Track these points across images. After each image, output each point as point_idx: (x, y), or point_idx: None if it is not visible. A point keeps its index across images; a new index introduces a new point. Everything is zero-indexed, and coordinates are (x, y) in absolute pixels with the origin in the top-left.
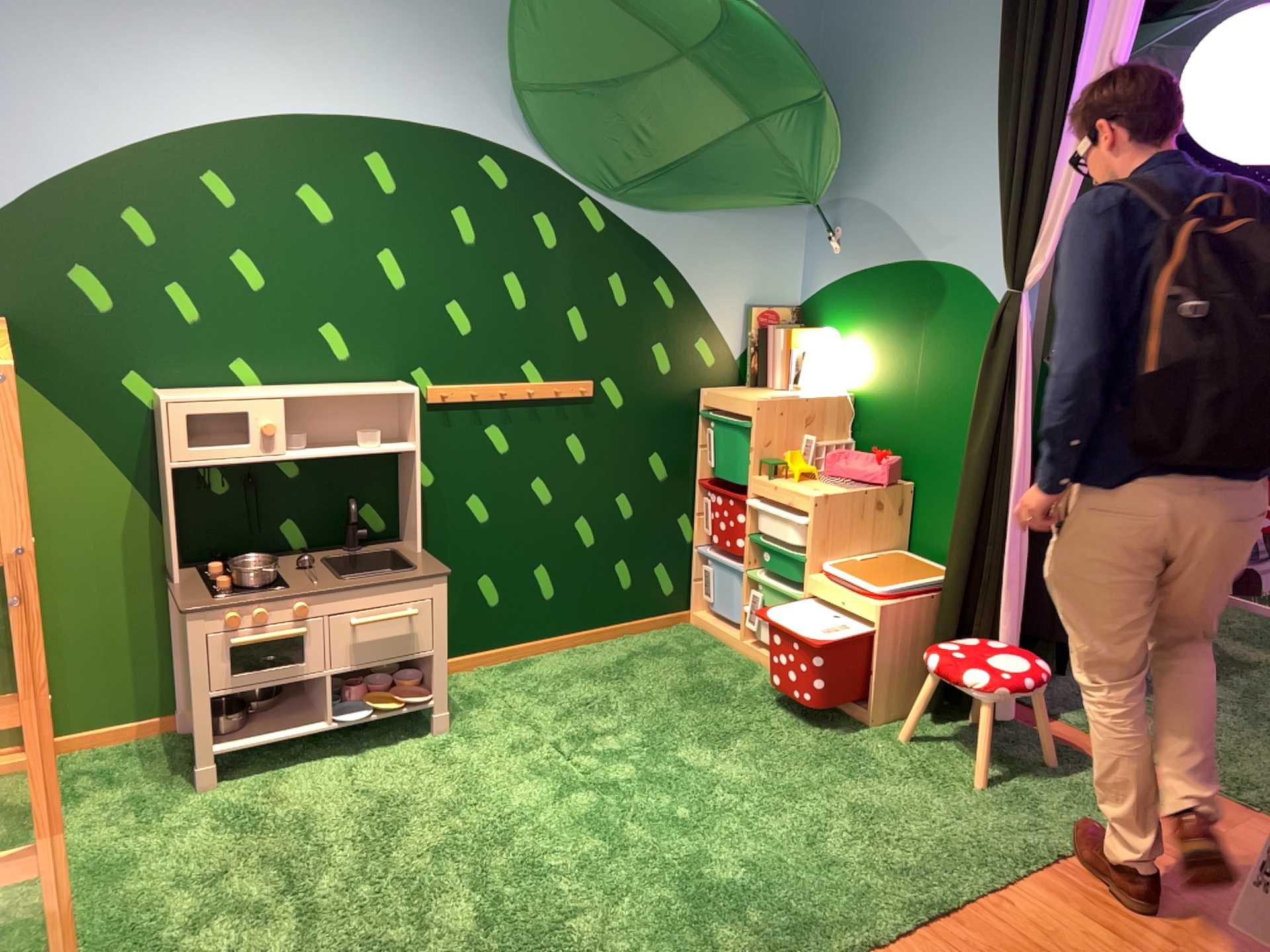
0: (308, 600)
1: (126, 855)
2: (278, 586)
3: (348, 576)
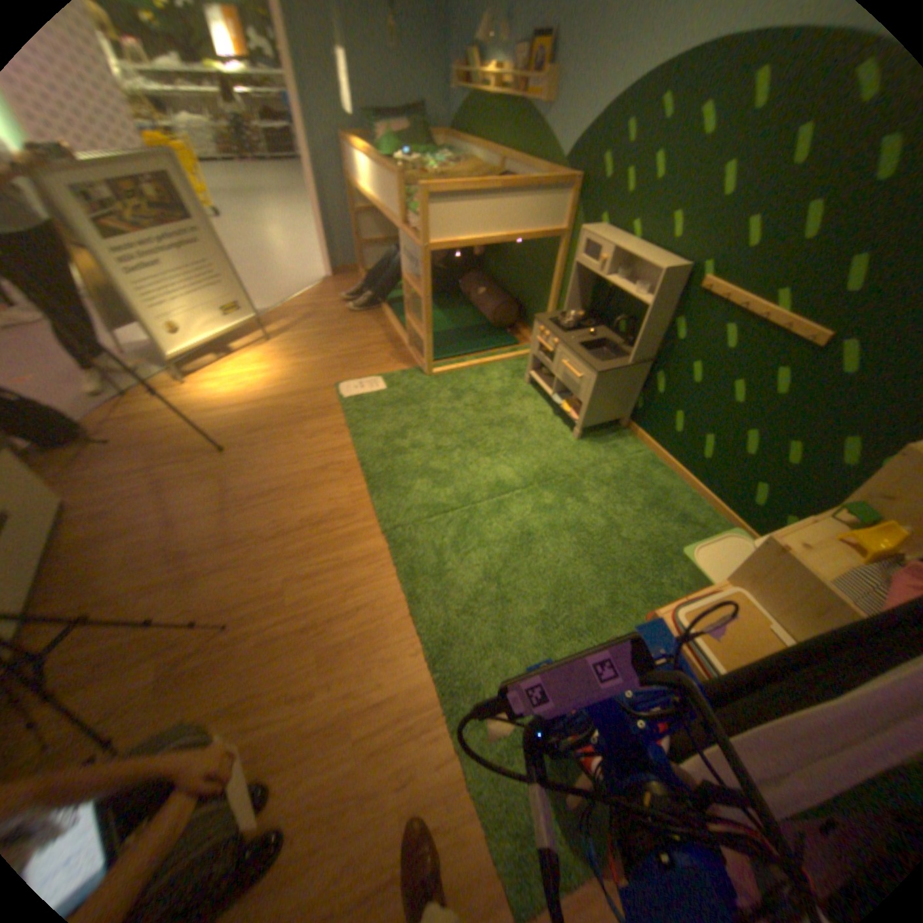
0: (556, 341)
1: (483, 374)
2: (562, 332)
3: (580, 346)
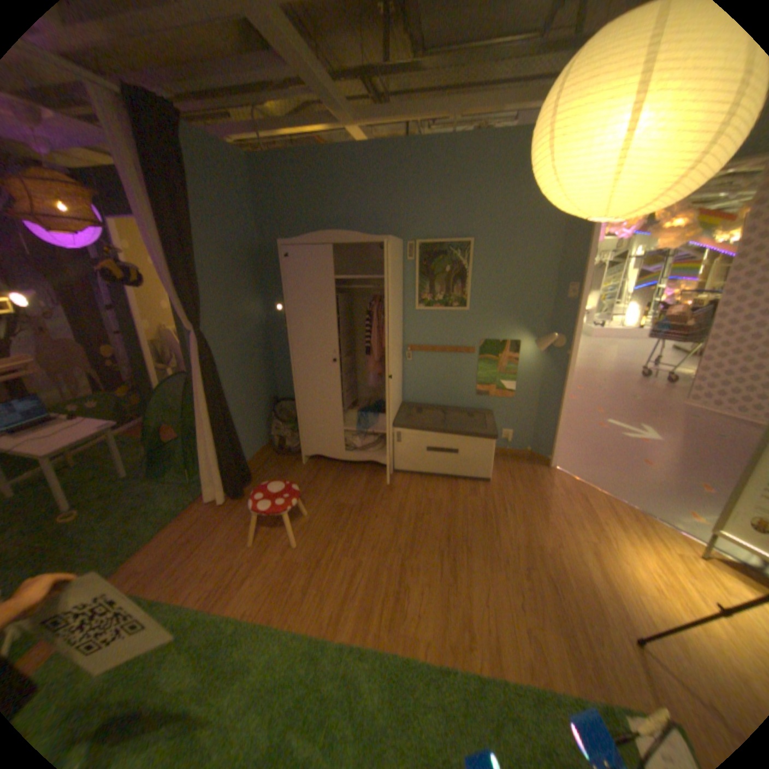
0: None
1: None
2: None
3: None
